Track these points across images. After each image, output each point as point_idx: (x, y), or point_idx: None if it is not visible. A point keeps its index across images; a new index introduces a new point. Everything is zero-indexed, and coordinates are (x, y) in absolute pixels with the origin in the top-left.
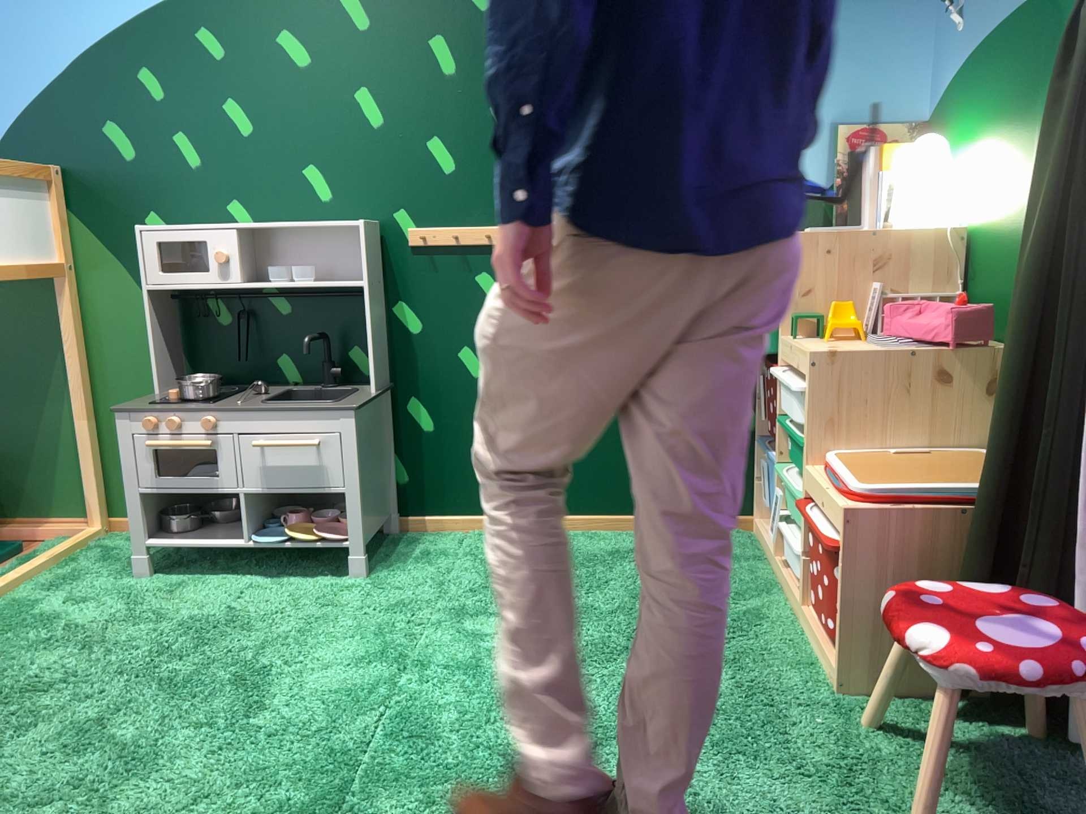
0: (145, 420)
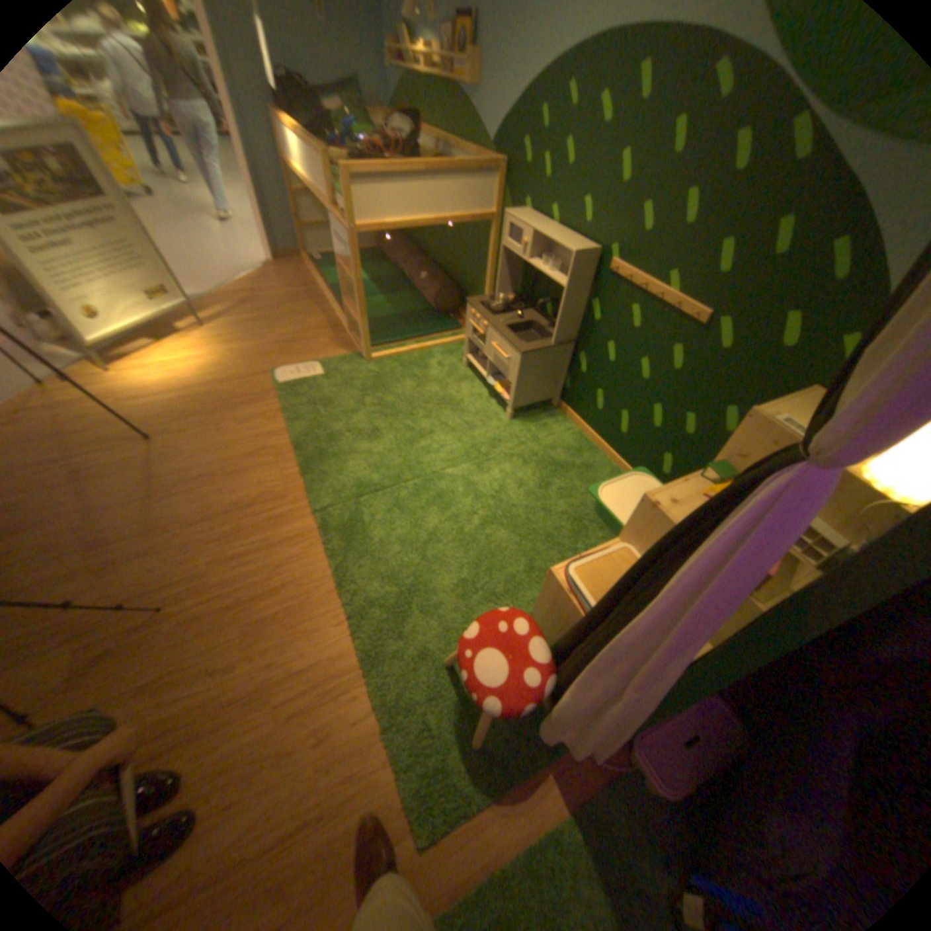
0: (471, 312)
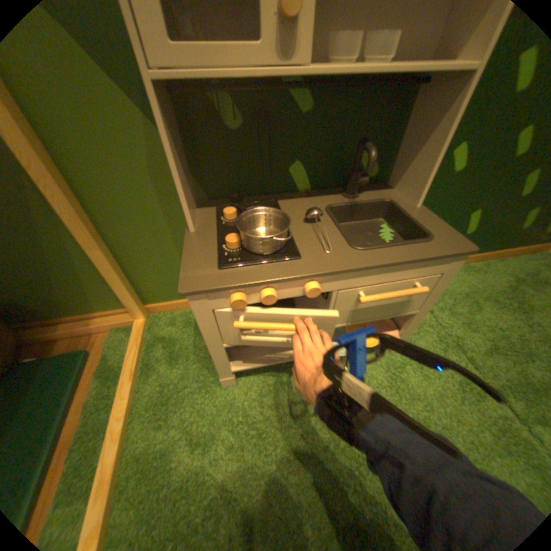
0: (235, 297)
